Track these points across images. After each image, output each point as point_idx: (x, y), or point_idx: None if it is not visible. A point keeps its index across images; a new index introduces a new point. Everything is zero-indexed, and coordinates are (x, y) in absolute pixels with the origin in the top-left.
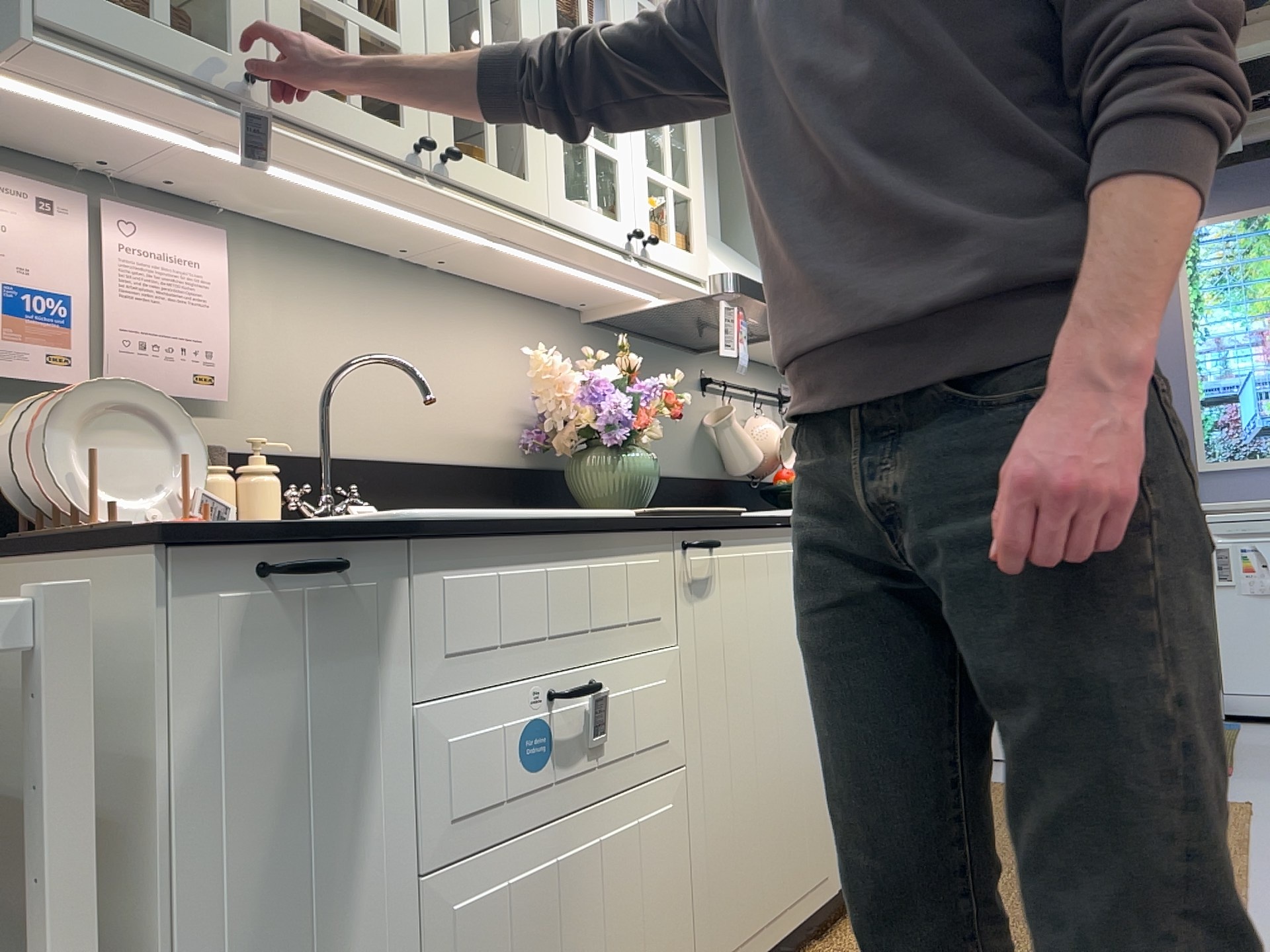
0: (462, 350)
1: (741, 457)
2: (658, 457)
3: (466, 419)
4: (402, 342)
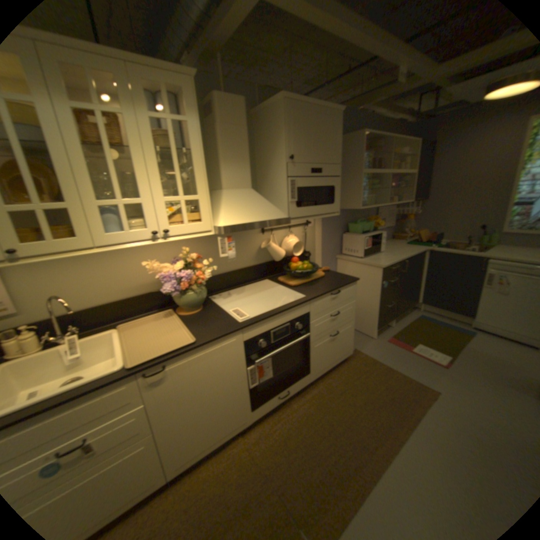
0: (131, 259)
1: (275, 256)
2: (237, 264)
3: (137, 281)
4: (100, 266)
